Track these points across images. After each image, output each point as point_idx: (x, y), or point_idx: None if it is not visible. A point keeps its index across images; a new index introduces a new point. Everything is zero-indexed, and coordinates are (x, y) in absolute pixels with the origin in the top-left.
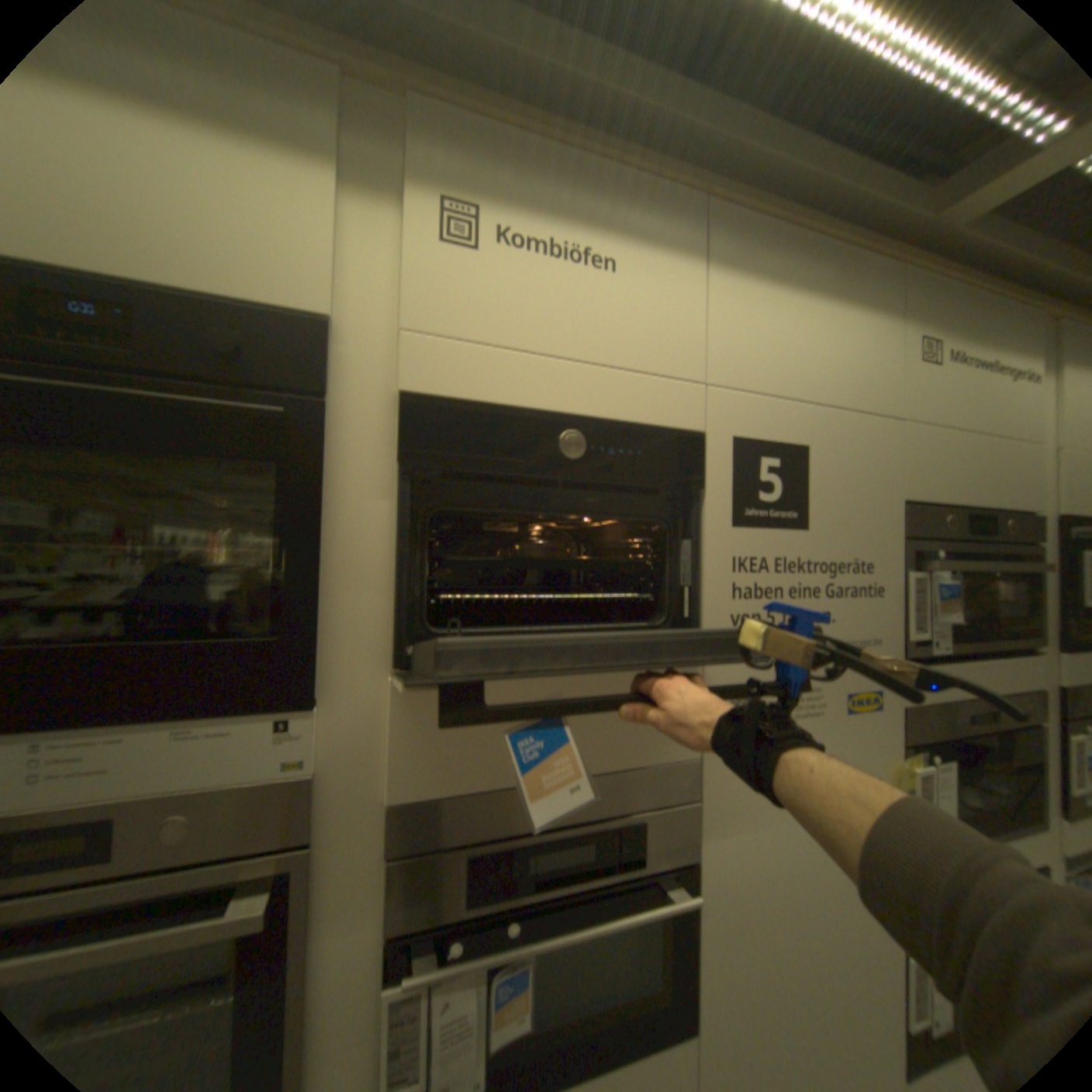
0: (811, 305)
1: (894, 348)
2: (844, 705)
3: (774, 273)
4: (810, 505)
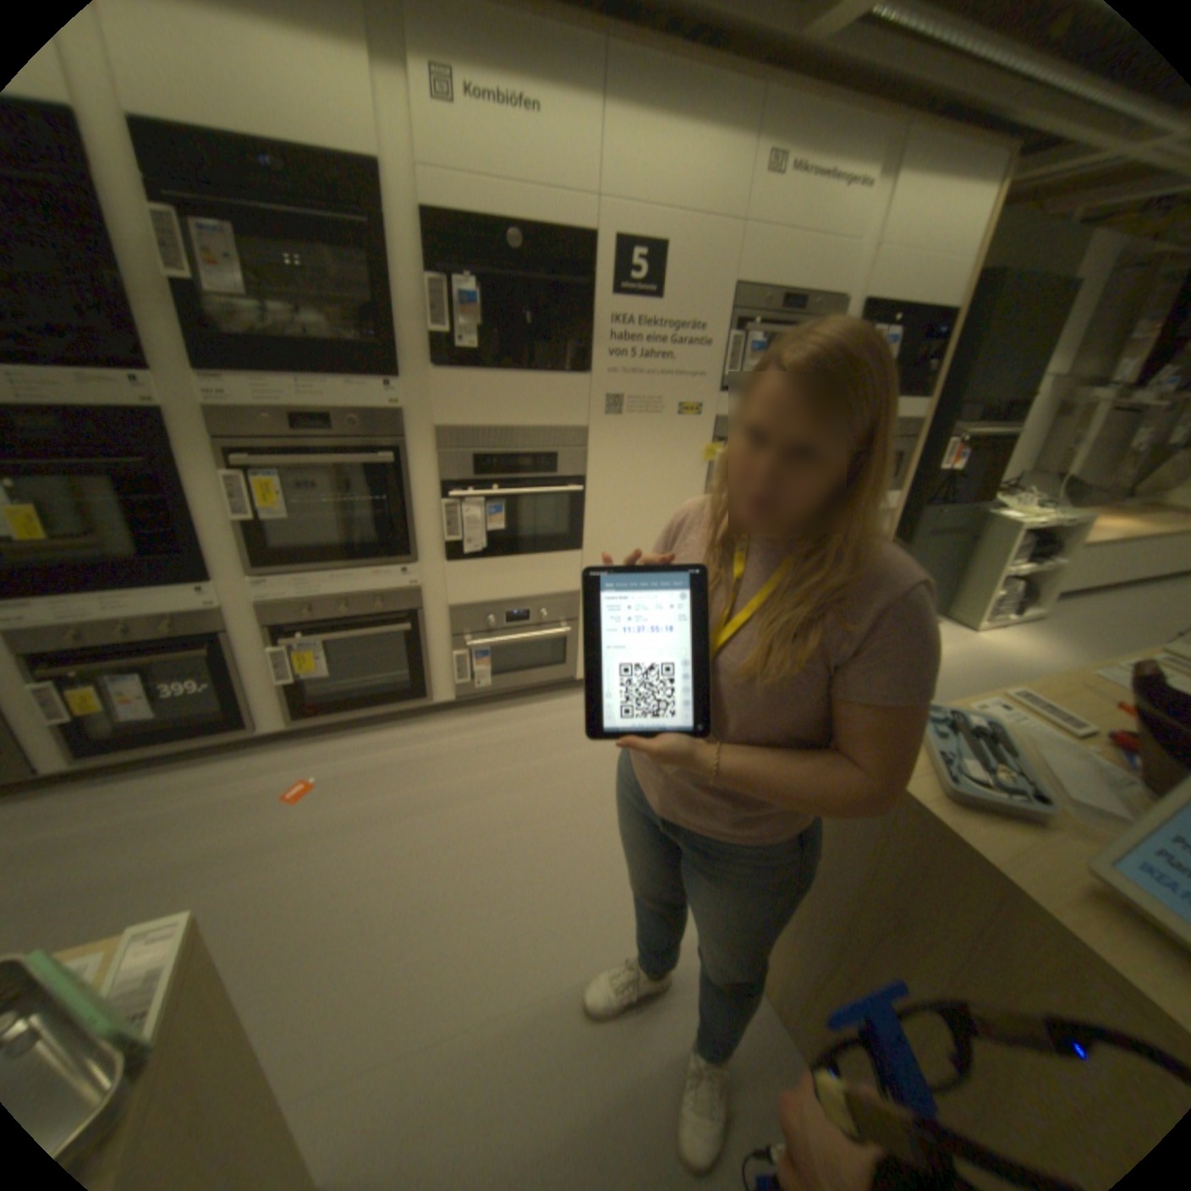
0: (680, 129)
1: (744, 162)
2: (674, 409)
3: (653, 103)
4: (665, 283)
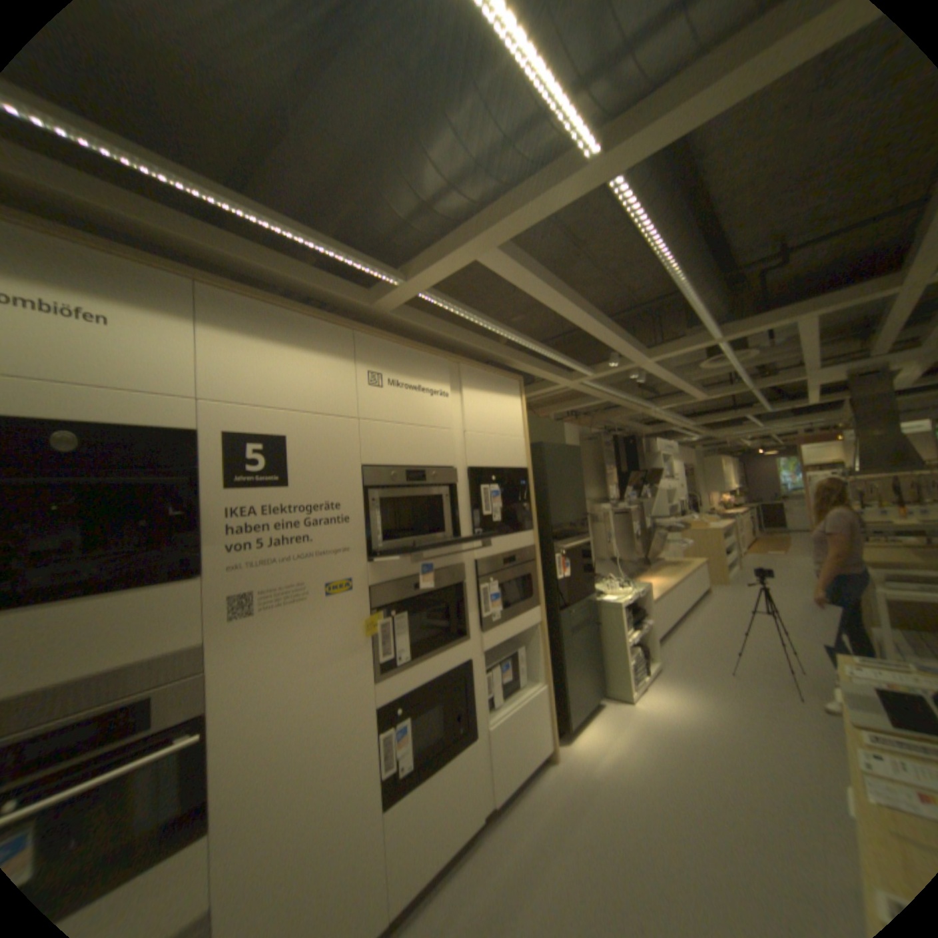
0: (282, 353)
1: (347, 379)
2: (321, 591)
3: (252, 332)
4: (288, 472)
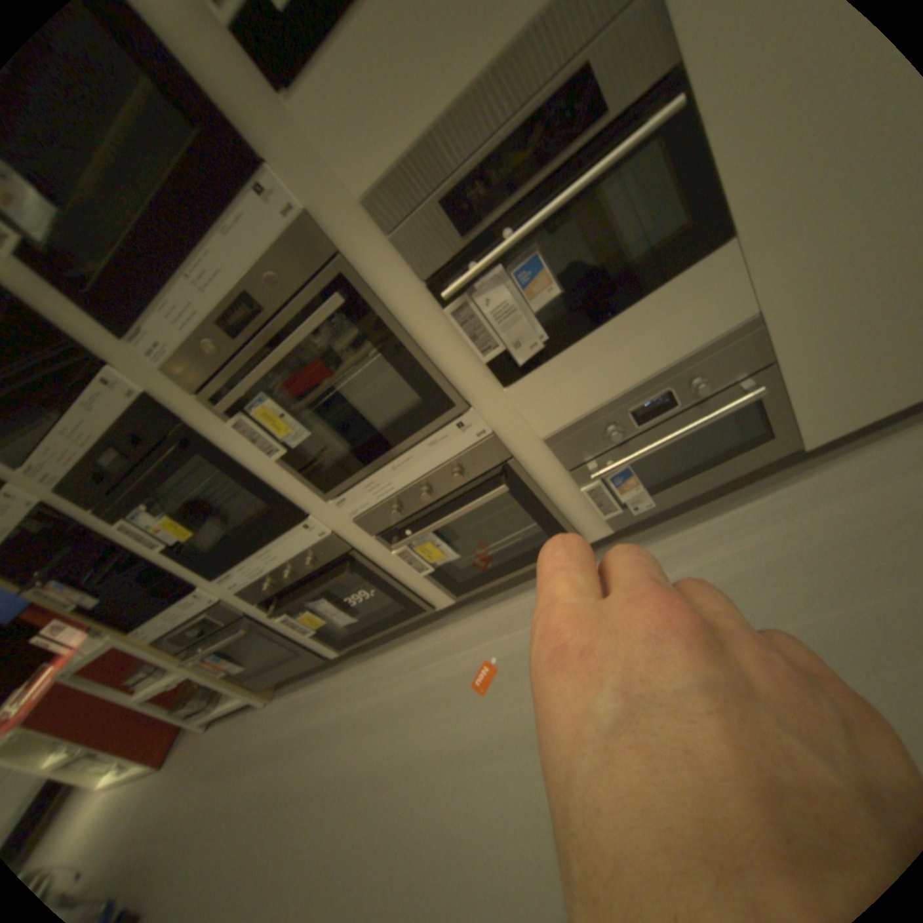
0: None
1: None
2: None
3: None
4: None
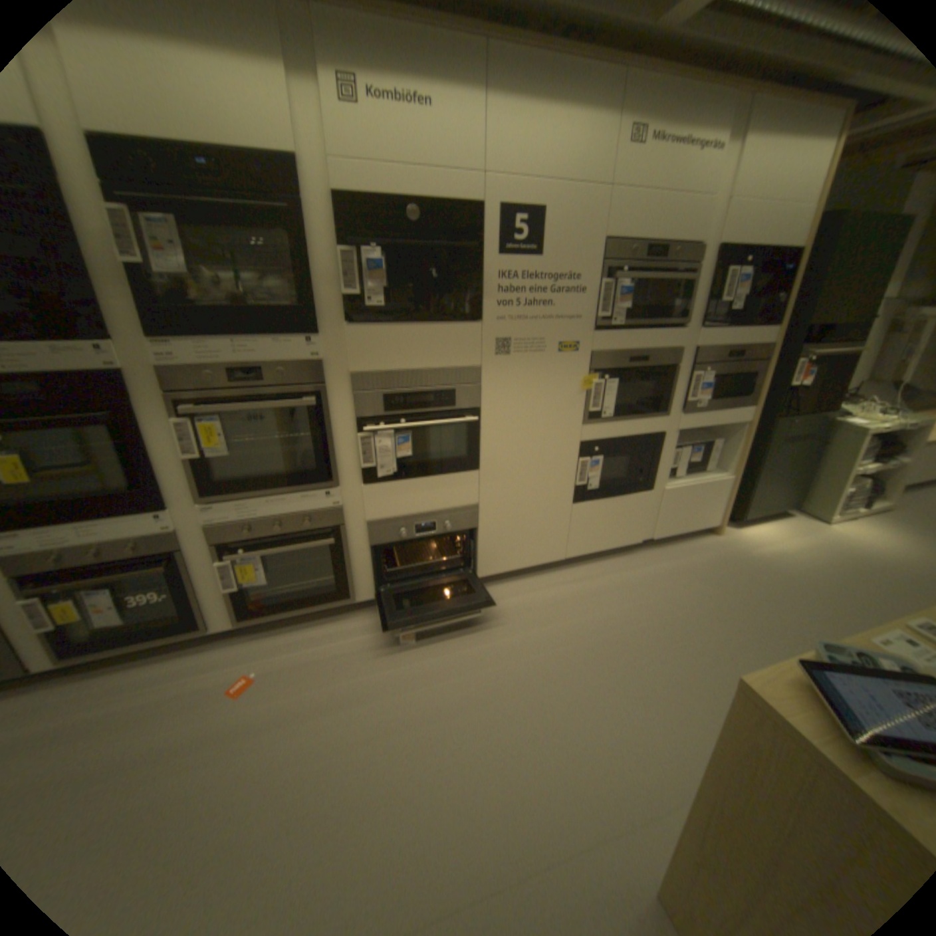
0: (552, 113)
1: (608, 136)
2: (555, 347)
3: (528, 92)
4: (543, 242)
